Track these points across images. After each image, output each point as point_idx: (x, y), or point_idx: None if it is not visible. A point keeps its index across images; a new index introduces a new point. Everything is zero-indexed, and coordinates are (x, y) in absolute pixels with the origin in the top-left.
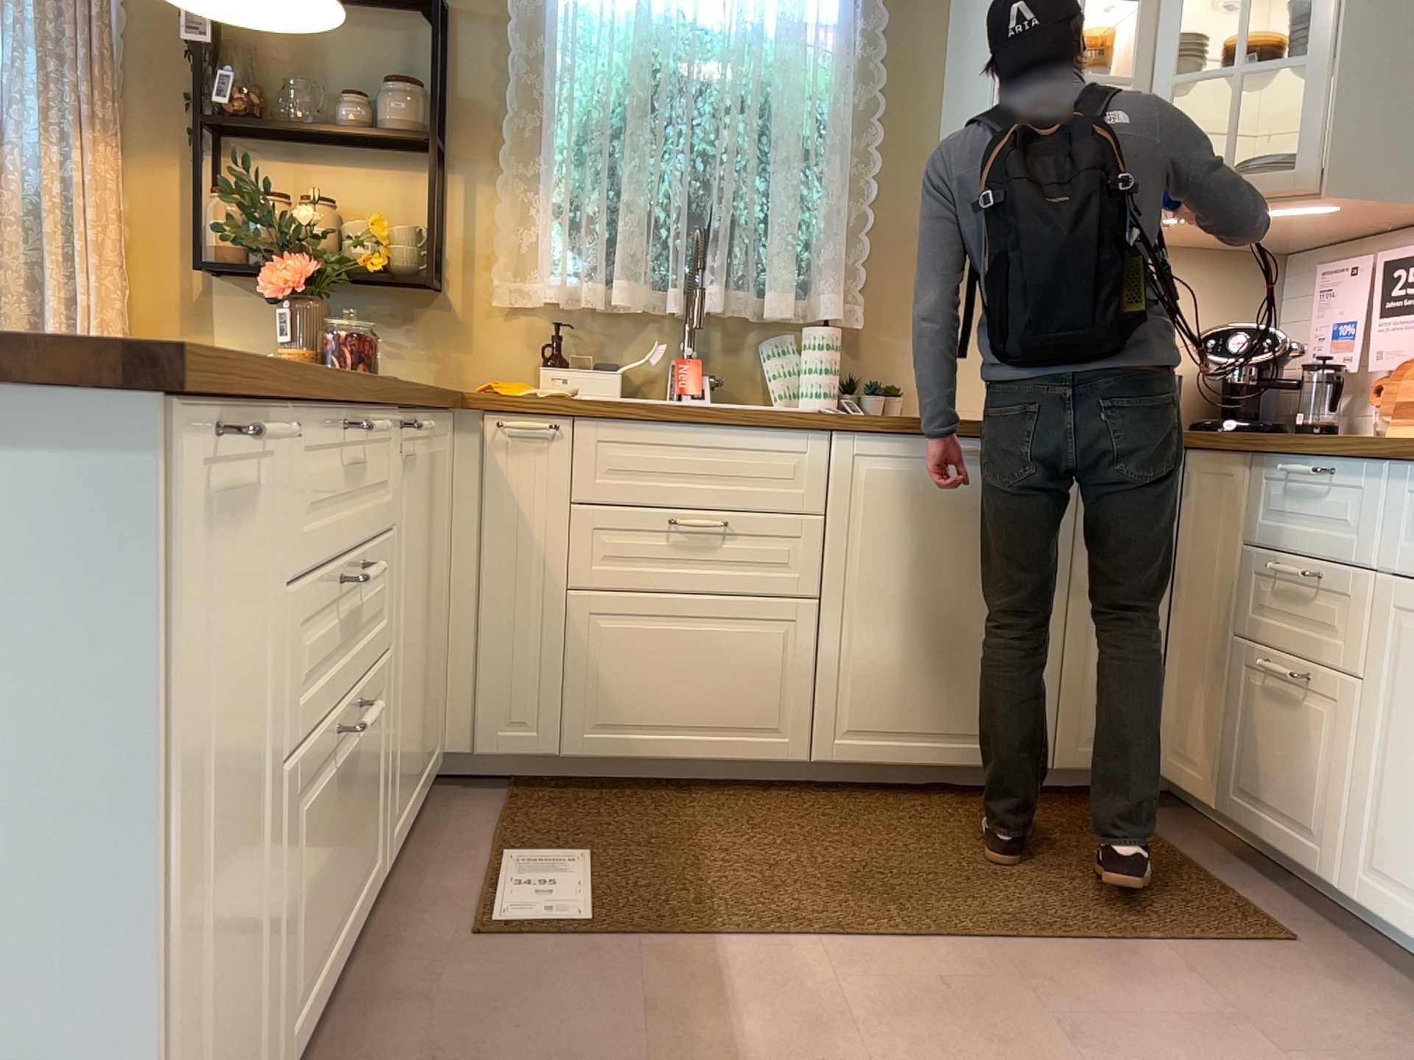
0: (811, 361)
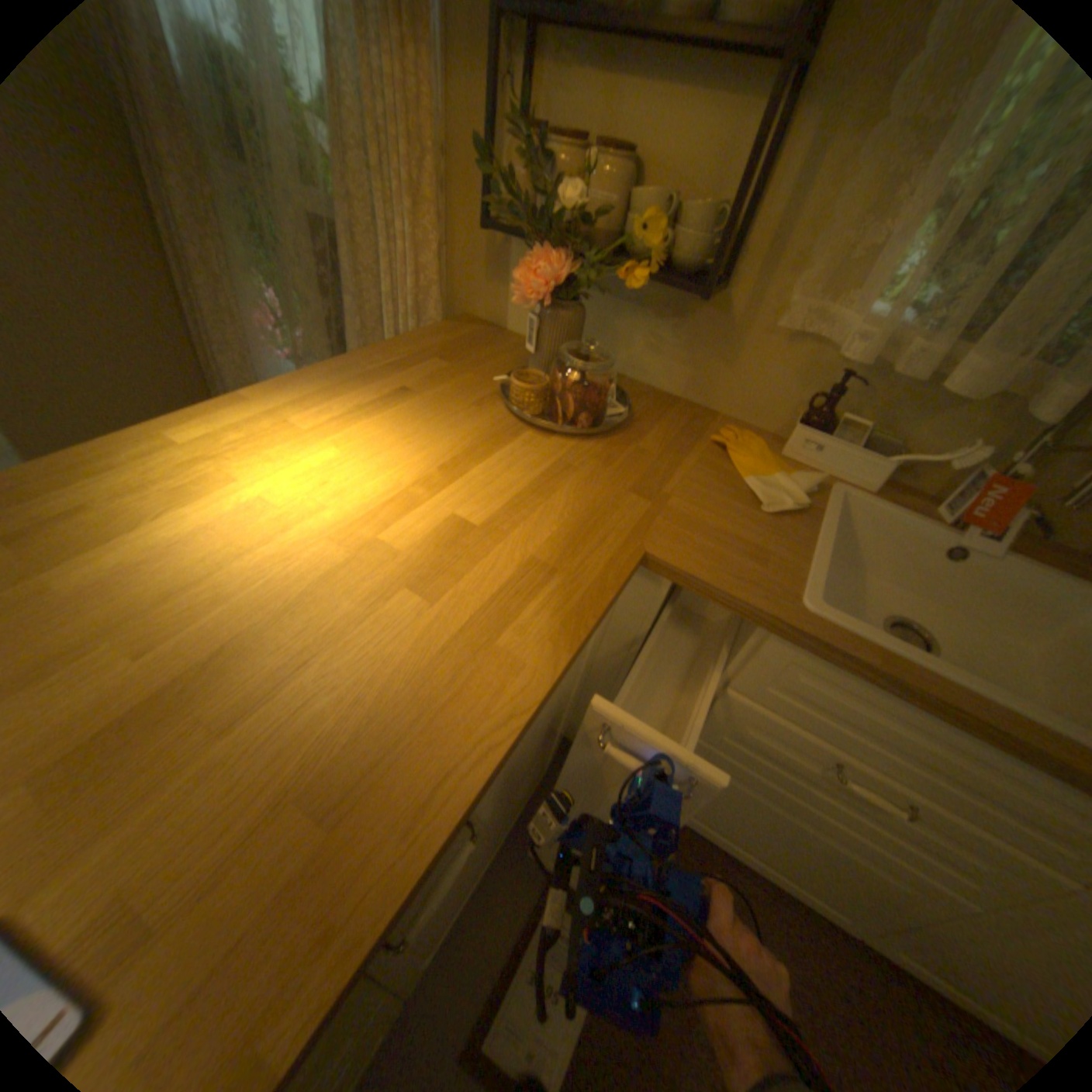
0: None
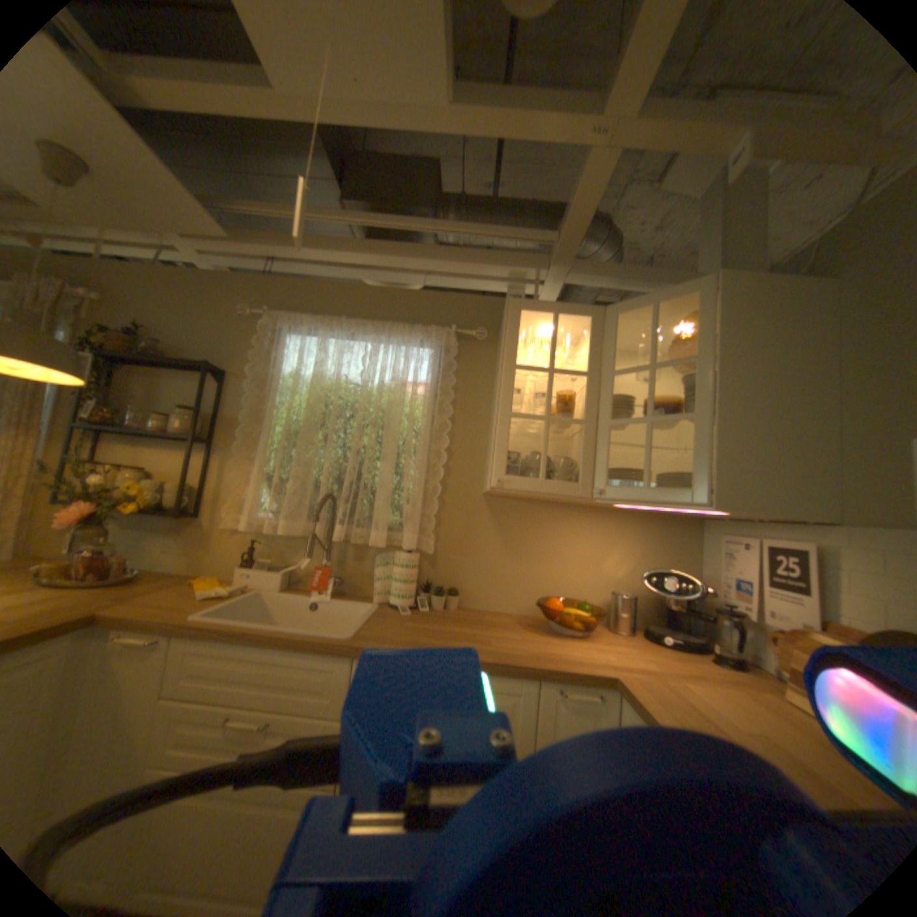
0: (396, 575)
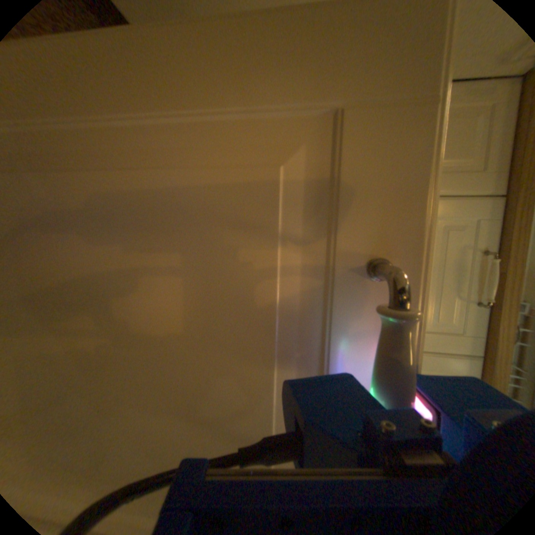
0: None
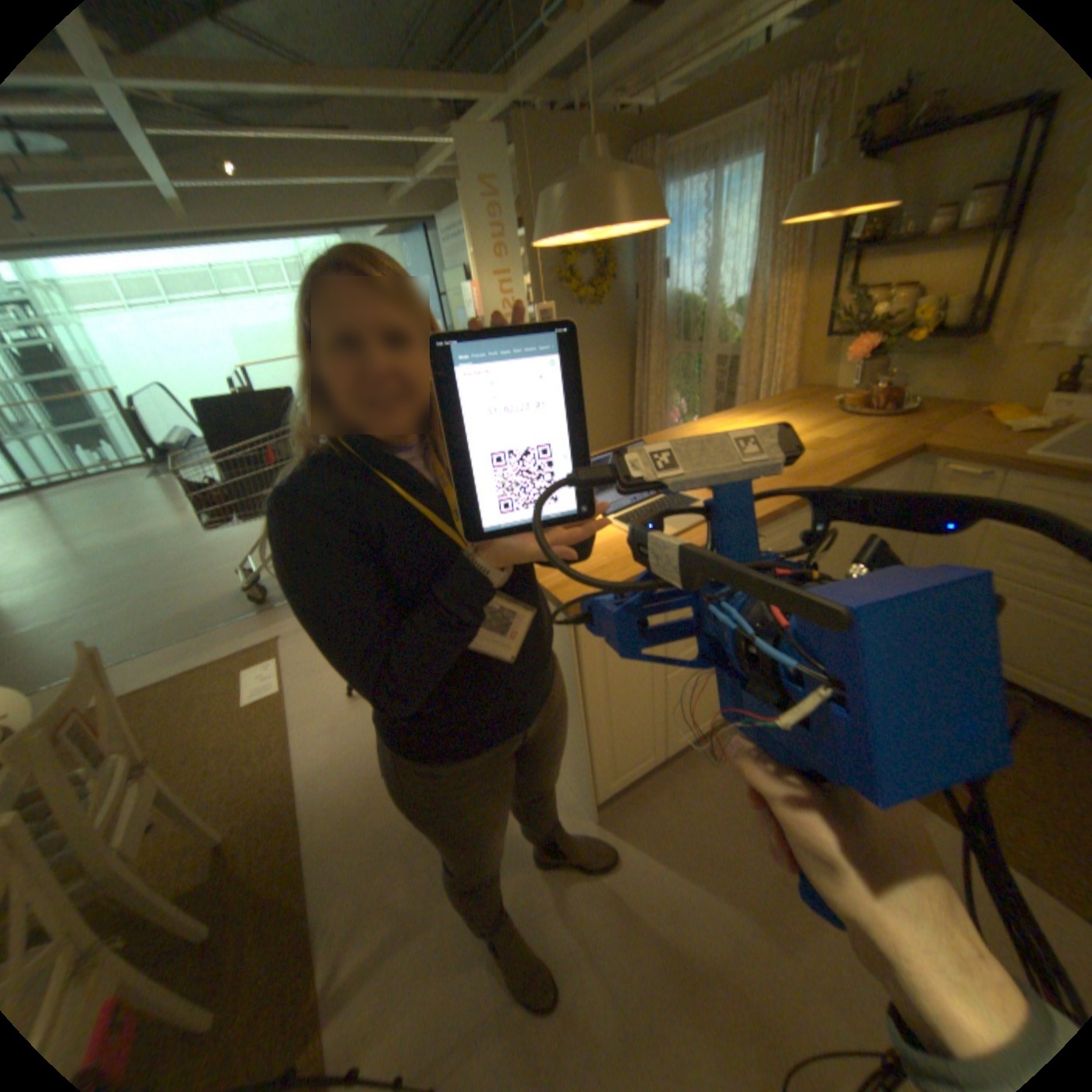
0: None
